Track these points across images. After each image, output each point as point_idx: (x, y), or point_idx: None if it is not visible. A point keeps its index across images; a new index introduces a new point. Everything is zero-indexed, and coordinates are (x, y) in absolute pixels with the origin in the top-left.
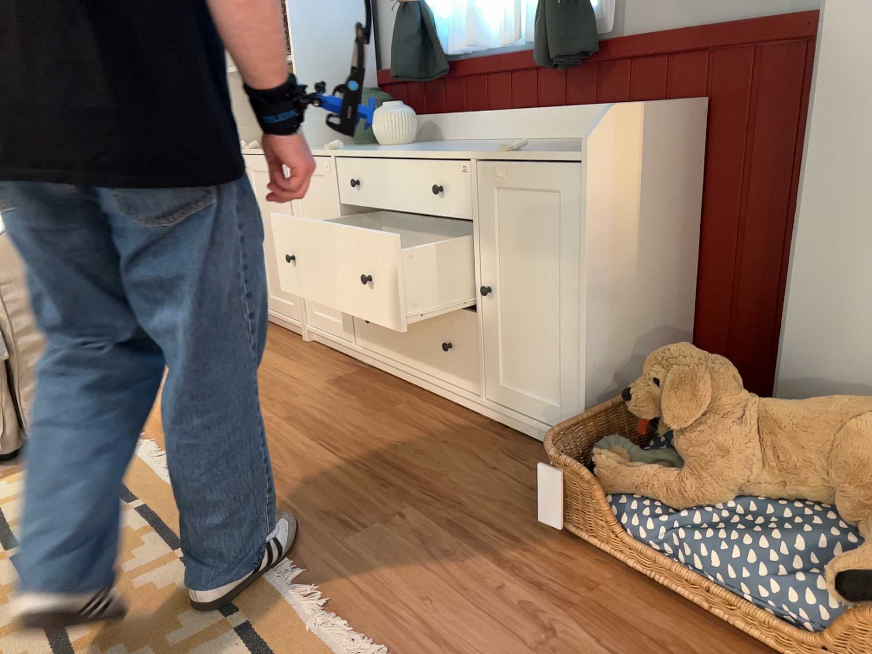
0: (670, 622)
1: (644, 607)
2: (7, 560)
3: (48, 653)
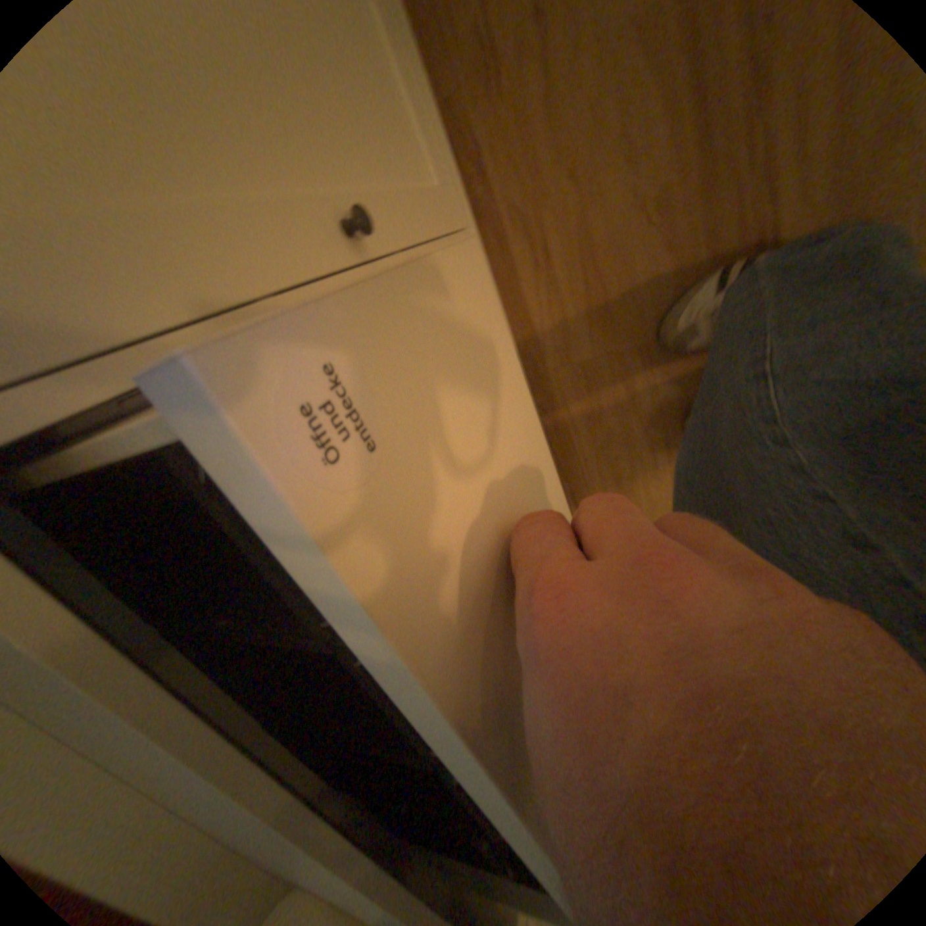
0: None
1: None
2: None
3: None
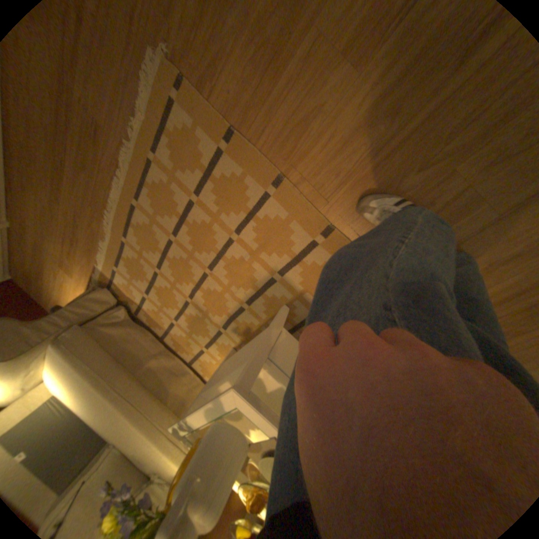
0: None
1: None
2: (158, 269)
3: (181, 224)
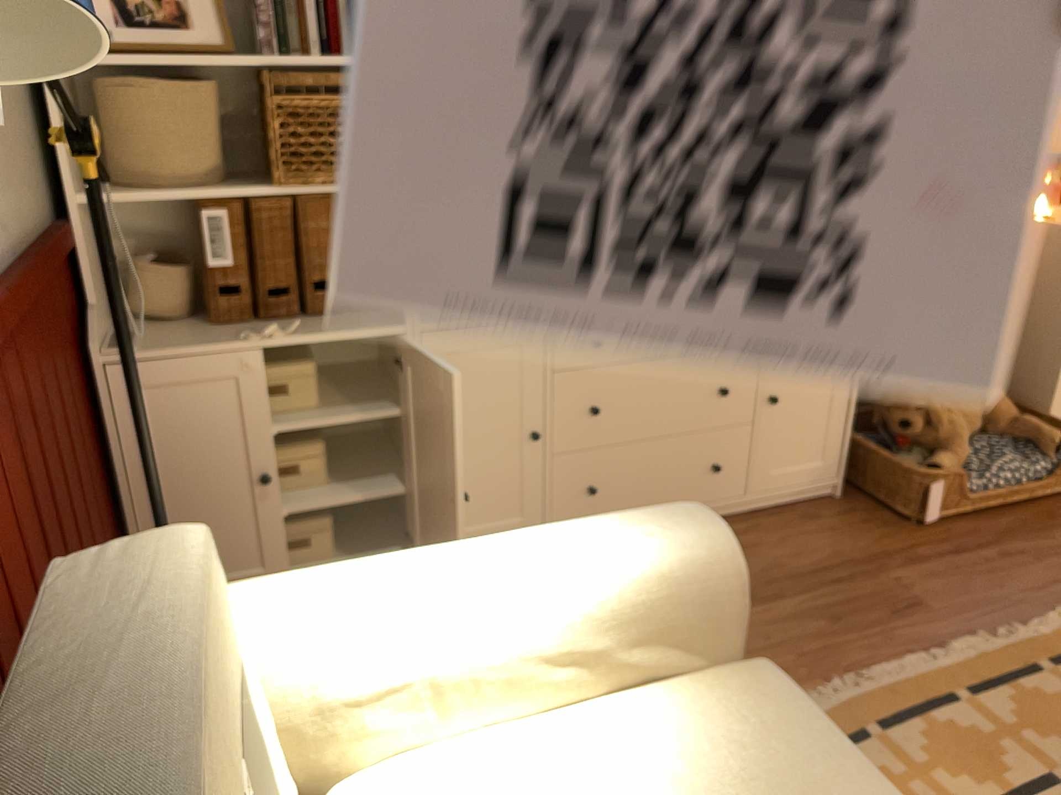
0: (1007, 519)
1: (996, 522)
2: None
3: None
